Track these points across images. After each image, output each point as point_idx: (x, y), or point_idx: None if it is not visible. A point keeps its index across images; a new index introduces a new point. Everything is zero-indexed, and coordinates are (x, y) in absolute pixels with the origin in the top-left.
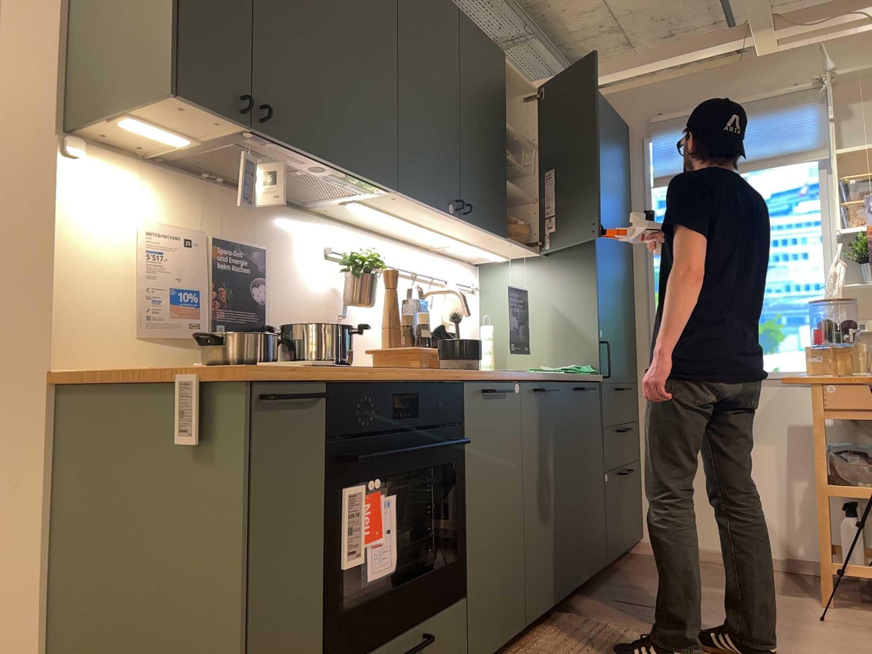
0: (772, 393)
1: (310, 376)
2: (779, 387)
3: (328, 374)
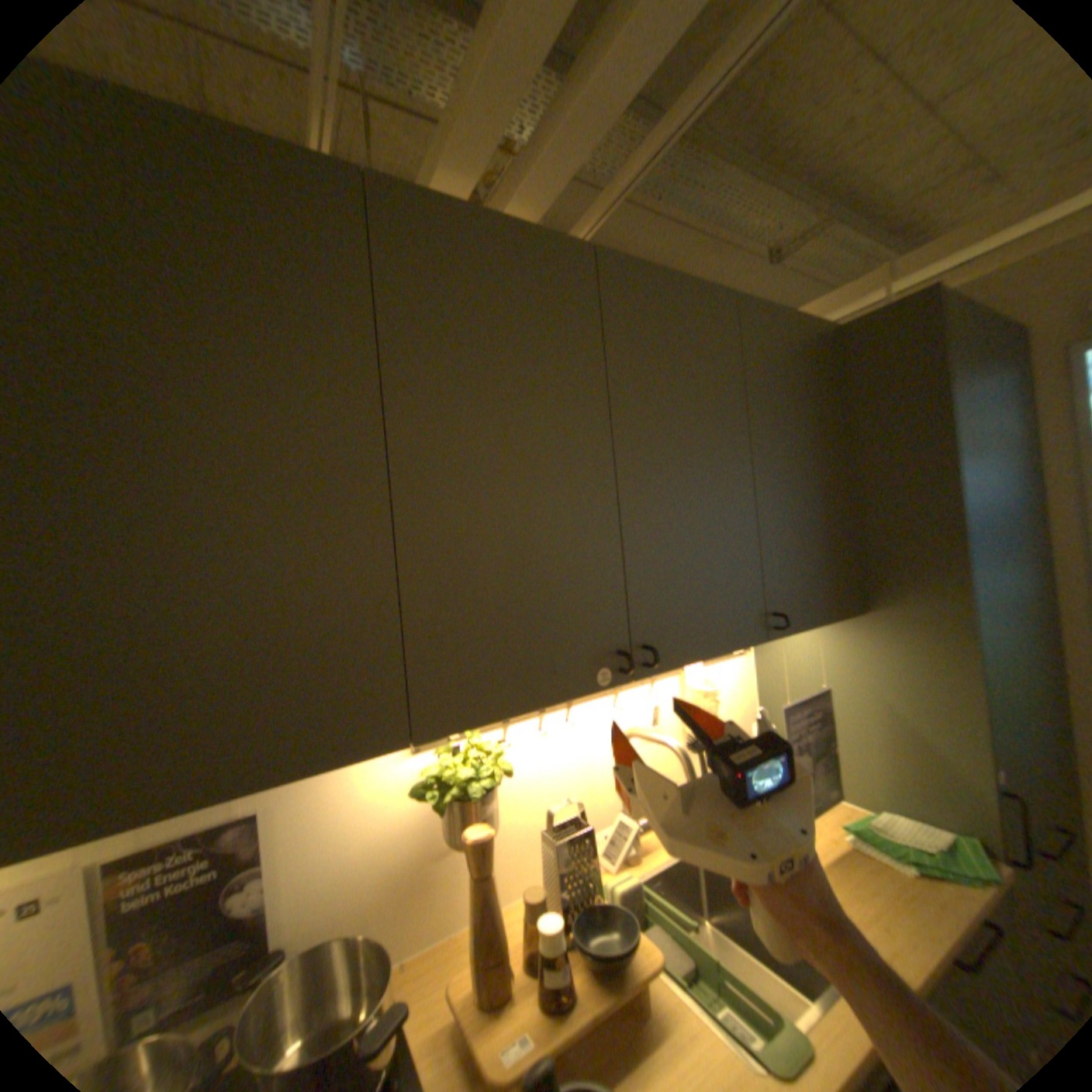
0: None
1: None
2: None
3: None
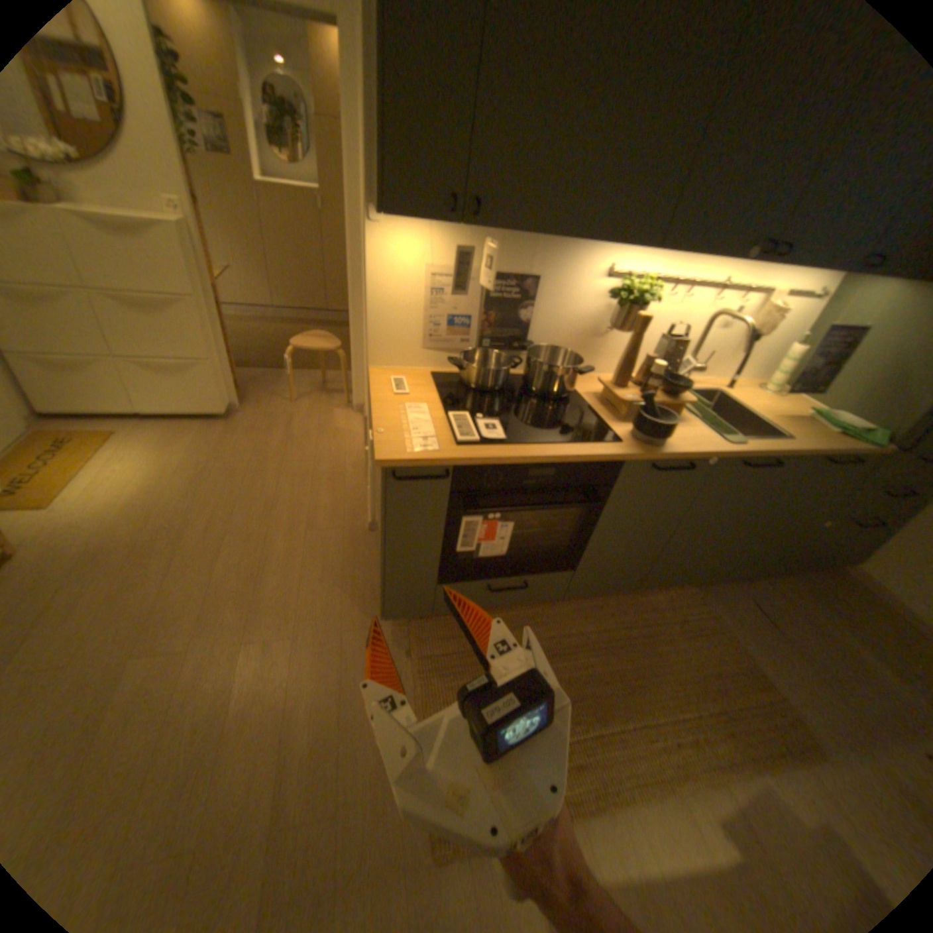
0: None
1: (436, 463)
2: None
3: (454, 462)
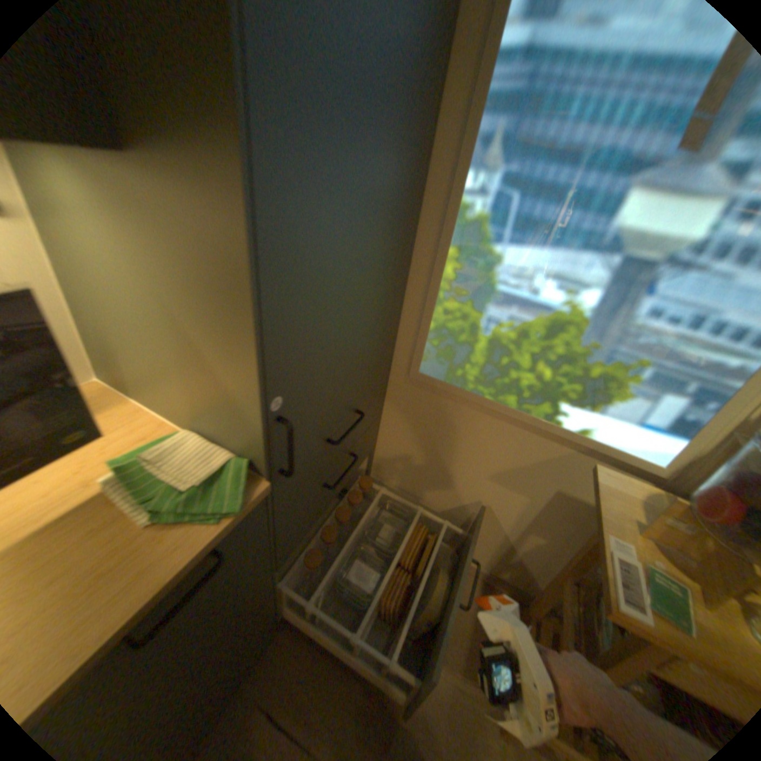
0: (560, 454)
1: None
2: (576, 454)
3: None
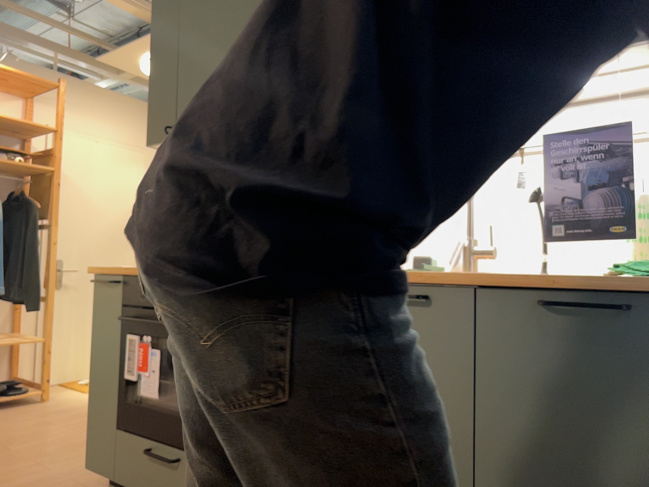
0: None
1: (112, 271)
2: None
3: (118, 270)
